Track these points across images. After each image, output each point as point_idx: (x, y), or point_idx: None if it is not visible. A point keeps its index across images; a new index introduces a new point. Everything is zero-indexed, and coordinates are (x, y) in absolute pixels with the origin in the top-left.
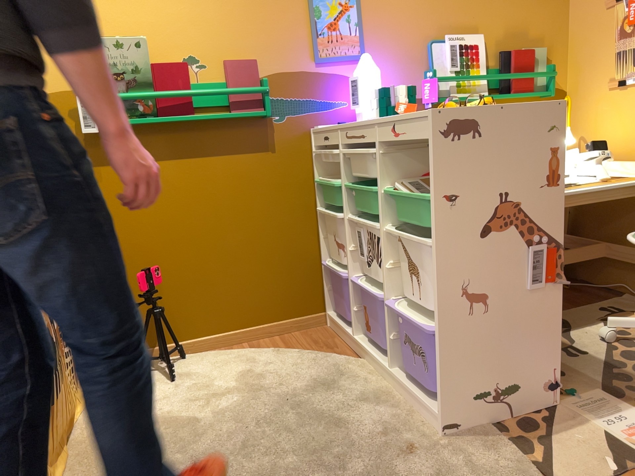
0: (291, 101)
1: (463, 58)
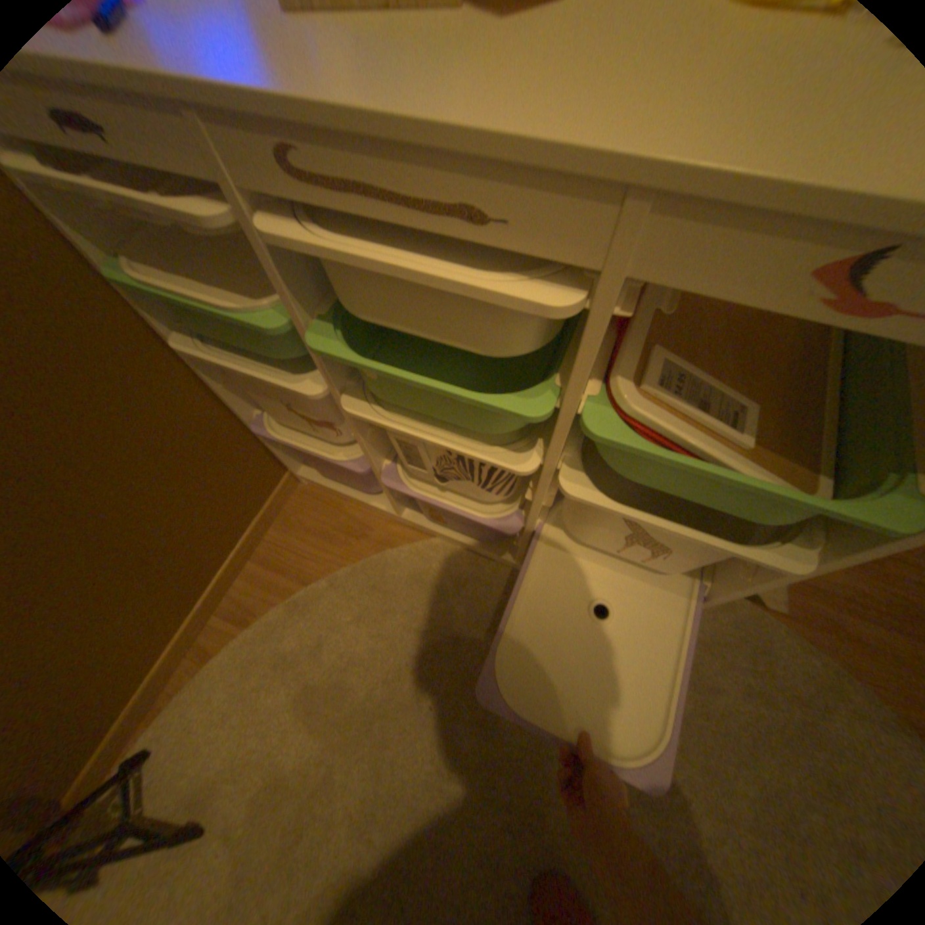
0: None
1: None
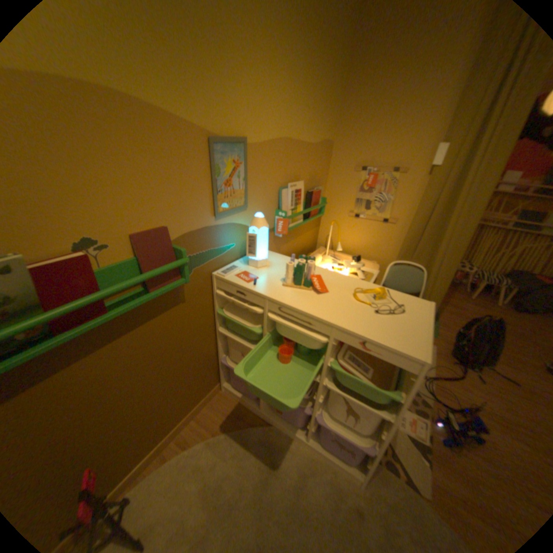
0: (197, 256)
1: (296, 199)
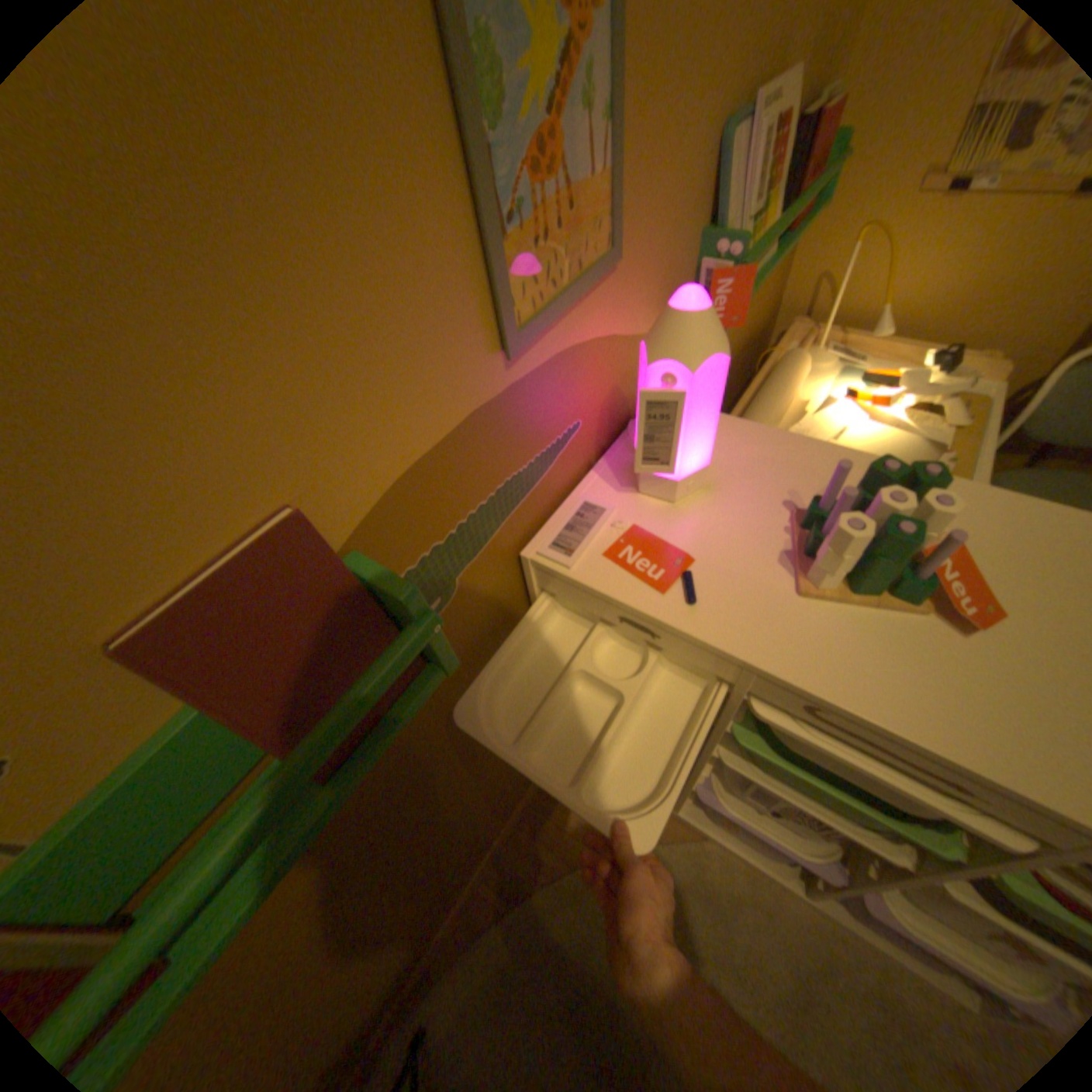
0: (464, 529)
1: (773, 162)
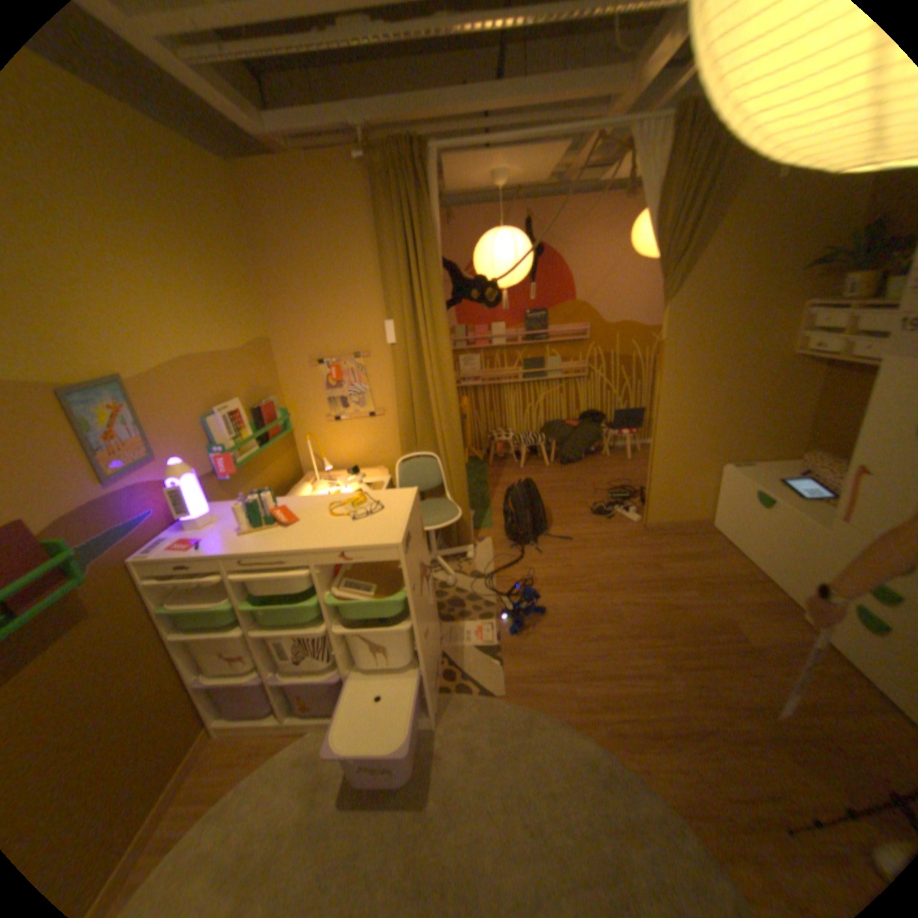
0: (90, 545)
1: (235, 424)
